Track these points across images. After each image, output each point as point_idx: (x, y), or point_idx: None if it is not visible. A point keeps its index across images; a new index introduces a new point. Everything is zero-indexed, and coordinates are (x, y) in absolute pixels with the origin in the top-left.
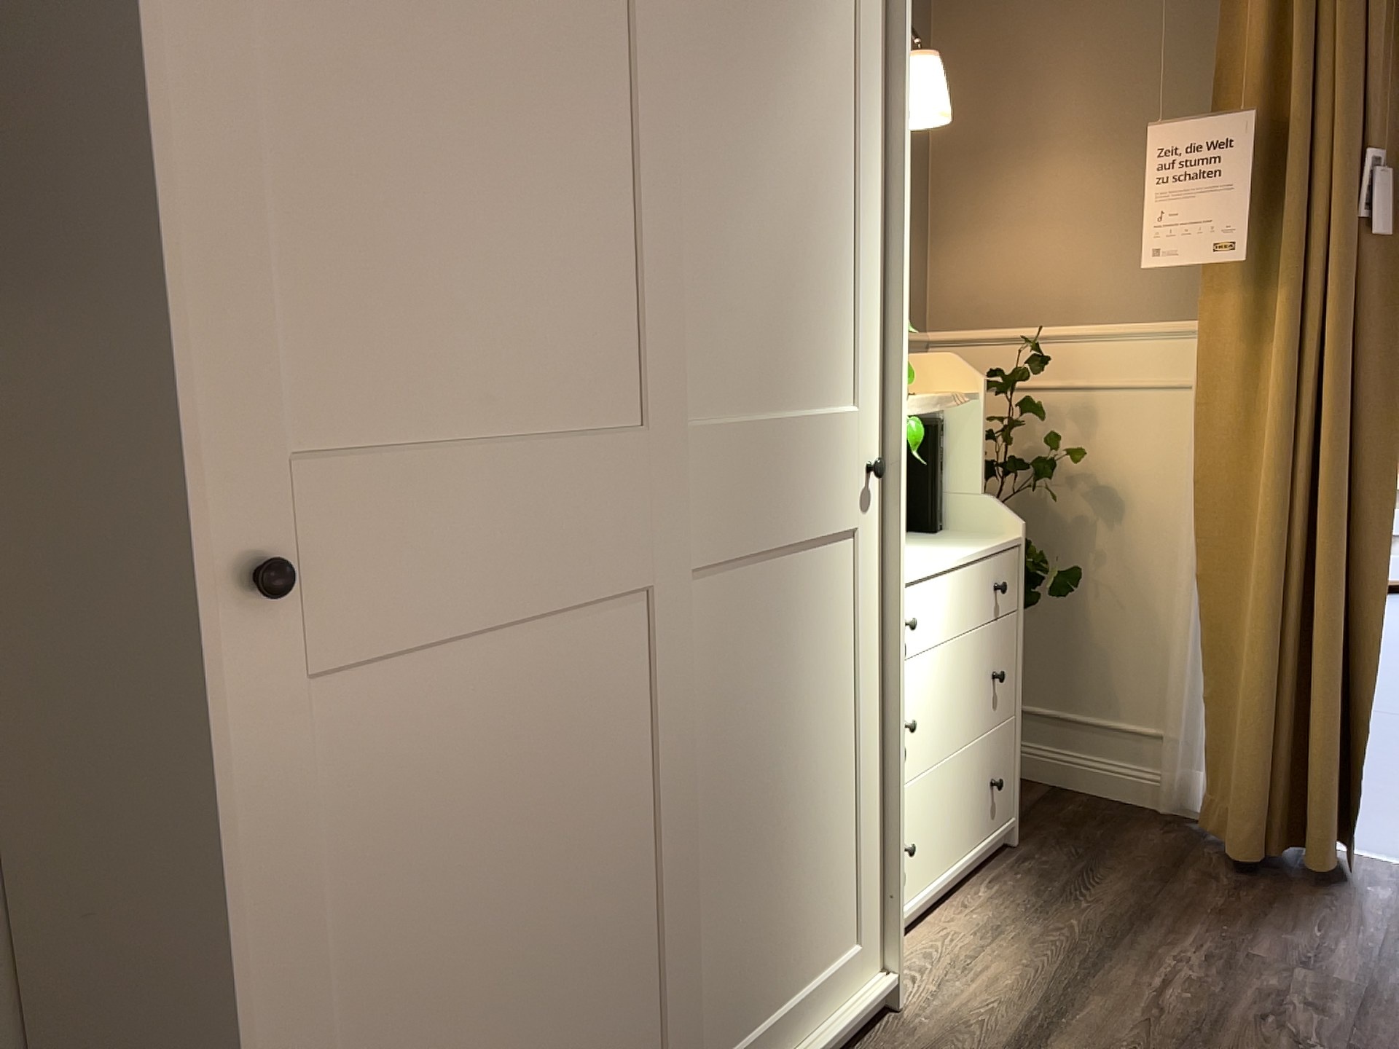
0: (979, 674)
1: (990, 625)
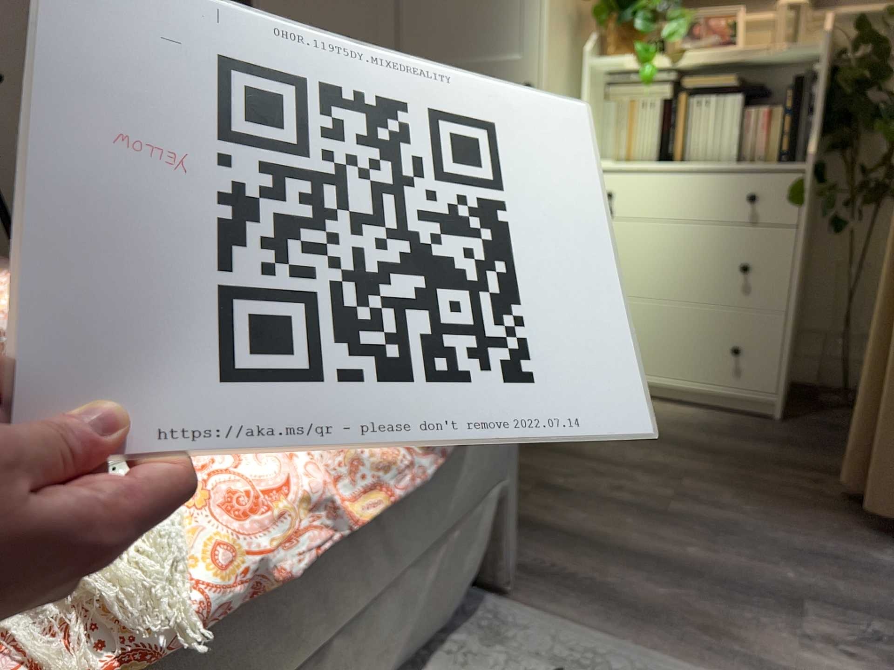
0: (717, 258)
1: (739, 225)
